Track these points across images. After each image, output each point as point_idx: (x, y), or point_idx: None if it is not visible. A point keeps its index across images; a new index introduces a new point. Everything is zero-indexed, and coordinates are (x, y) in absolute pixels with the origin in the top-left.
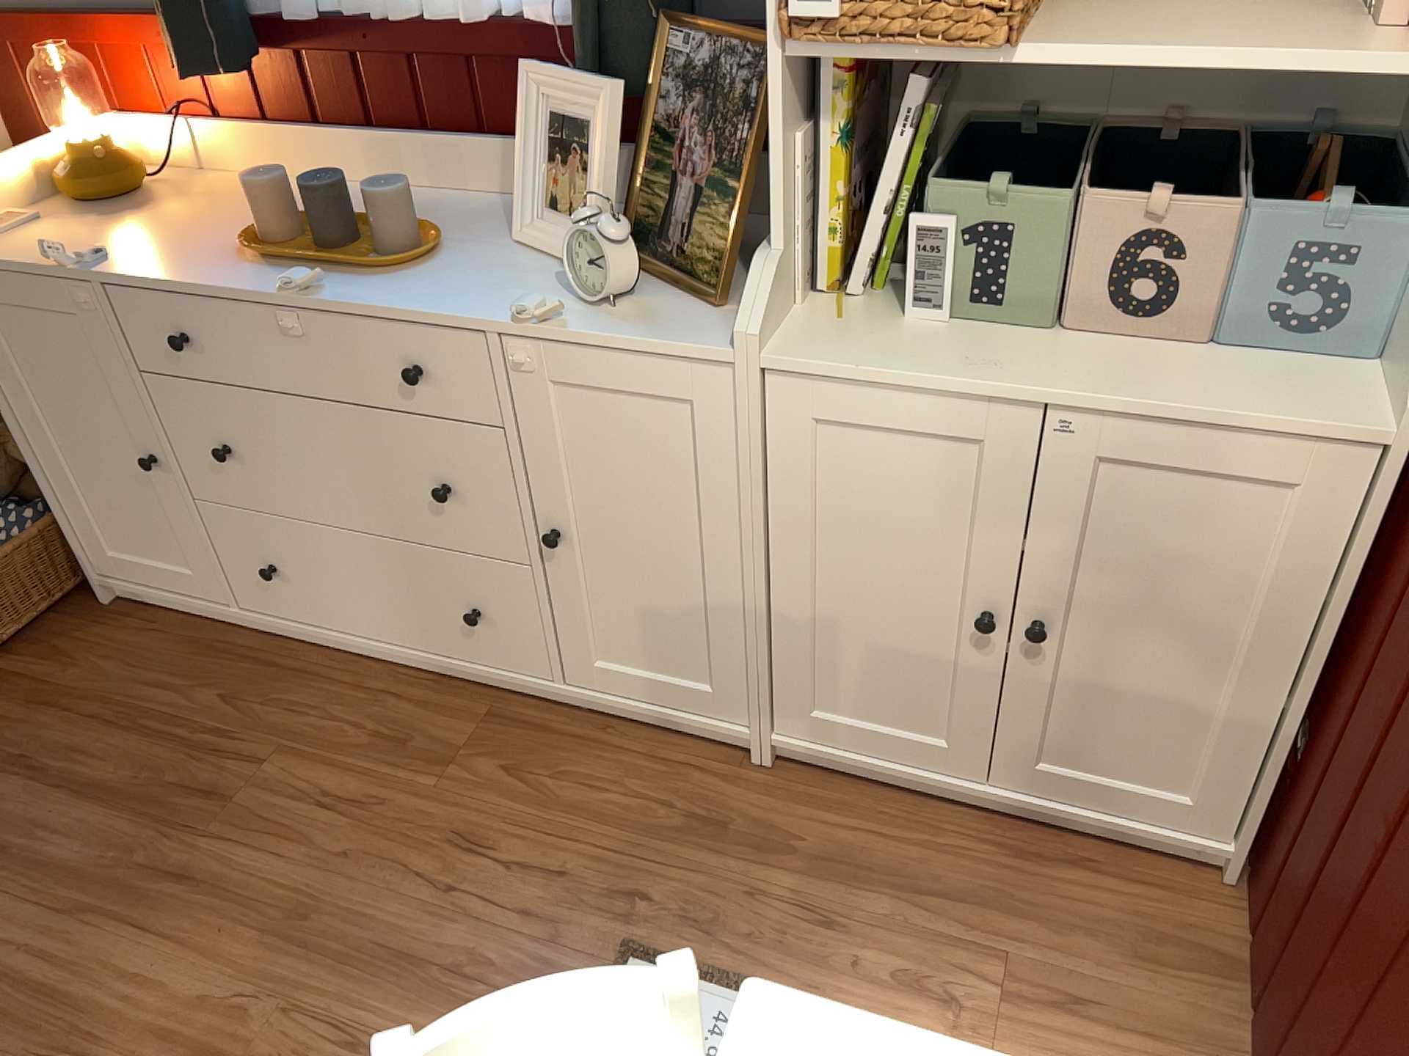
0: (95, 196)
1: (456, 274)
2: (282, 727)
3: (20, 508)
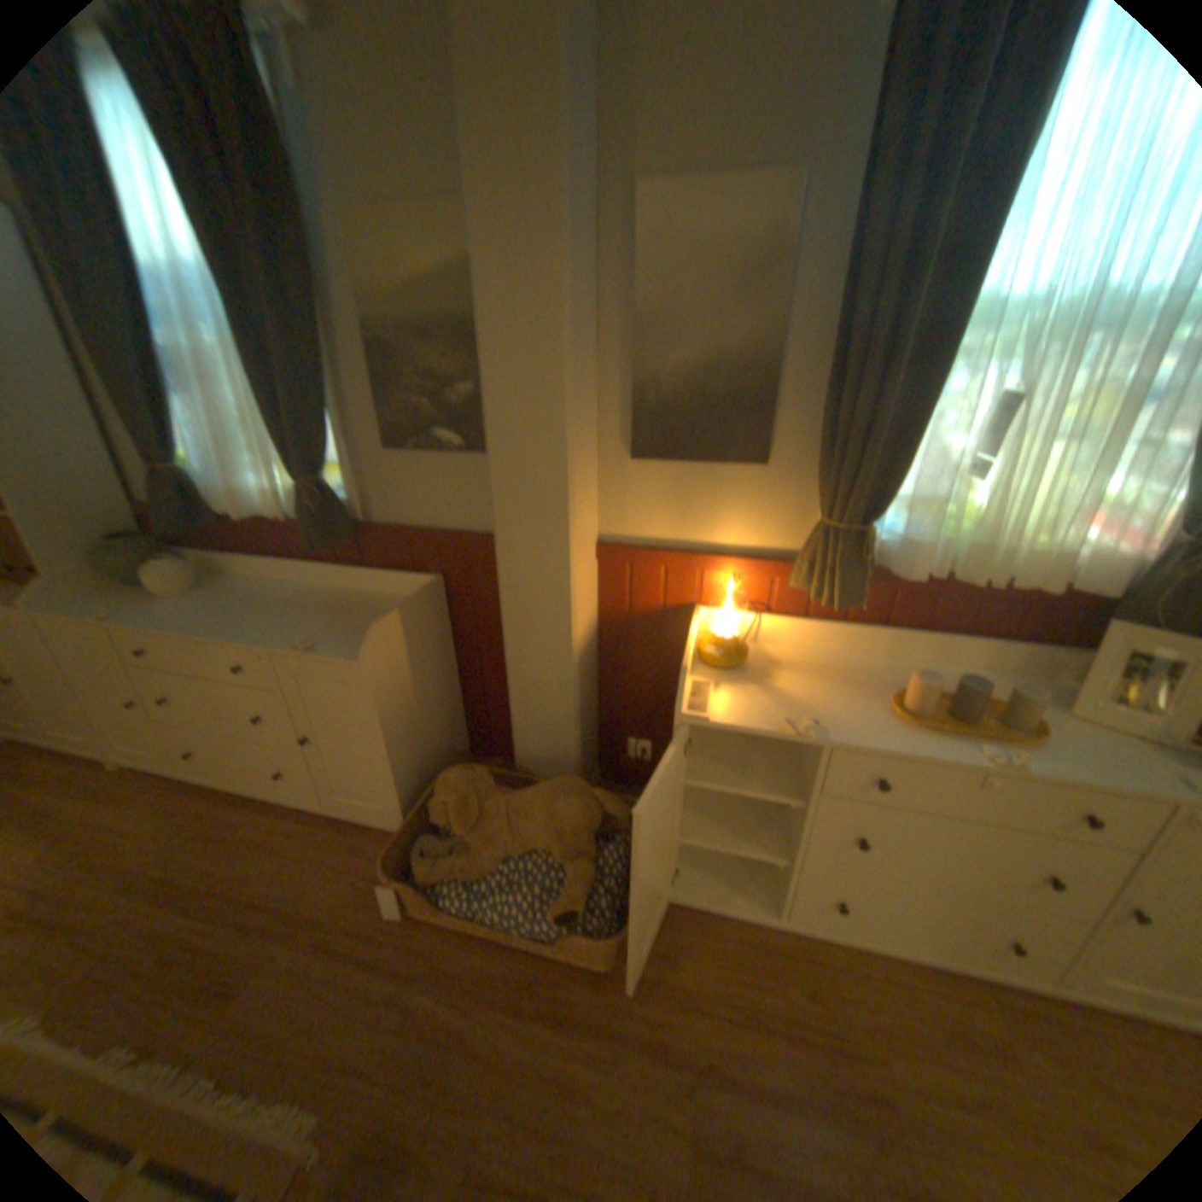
0: (731, 664)
1: (1073, 743)
2: (870, 1031)
3: (606, 848)
